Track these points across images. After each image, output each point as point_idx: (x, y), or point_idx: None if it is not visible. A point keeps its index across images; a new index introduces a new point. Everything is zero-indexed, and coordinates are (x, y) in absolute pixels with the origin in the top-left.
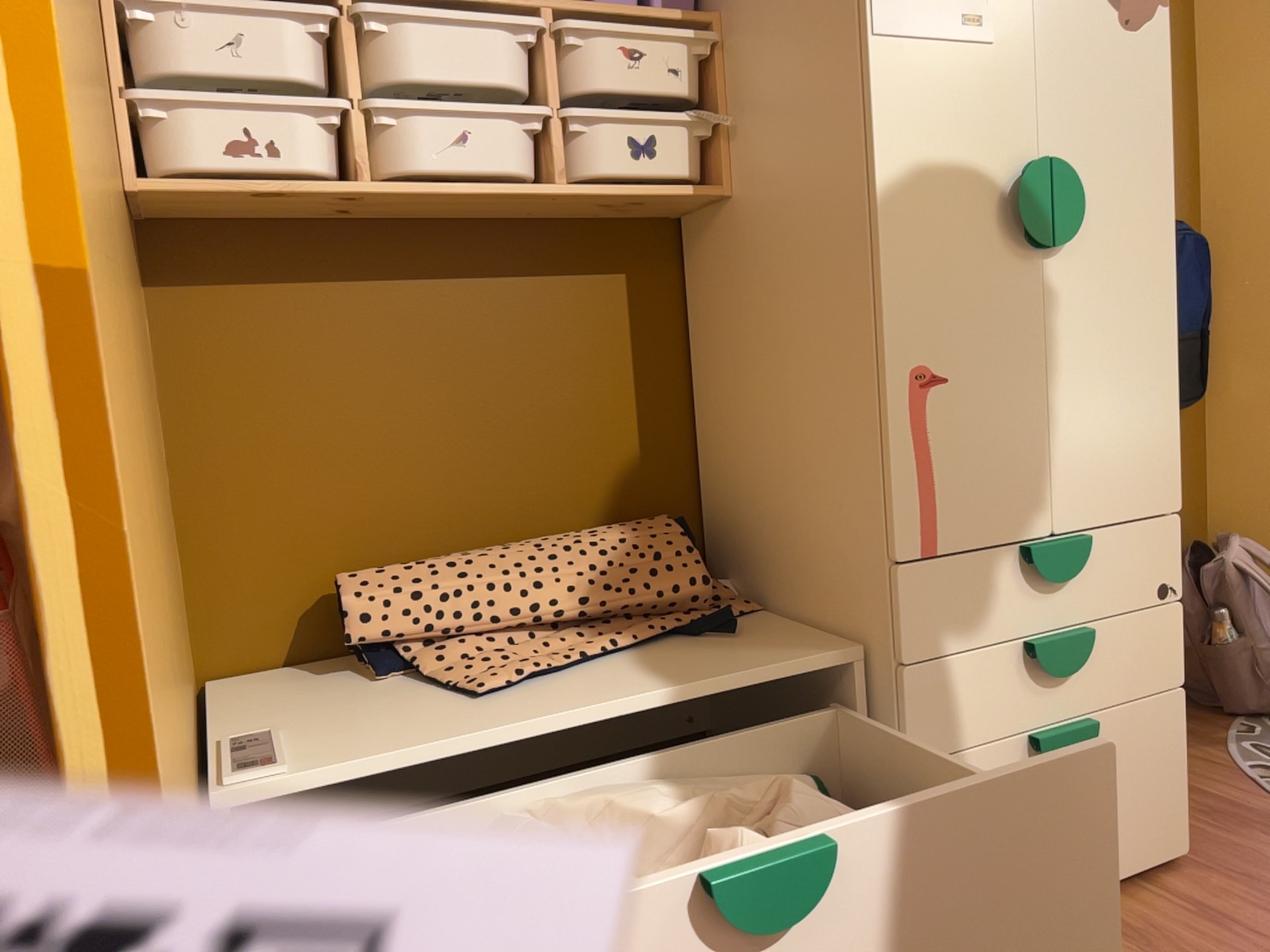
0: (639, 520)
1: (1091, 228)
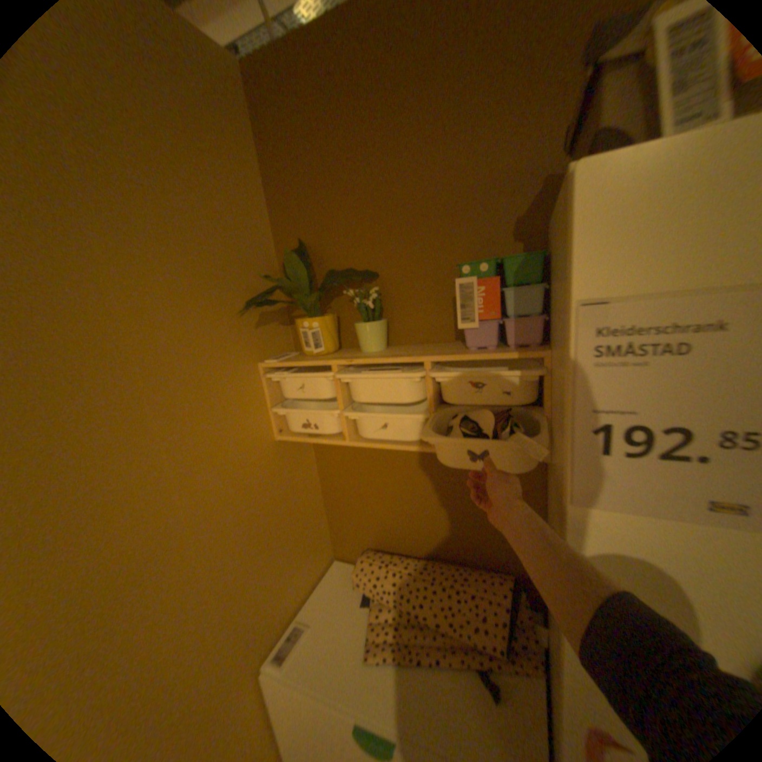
0: (493, 581)
1: None
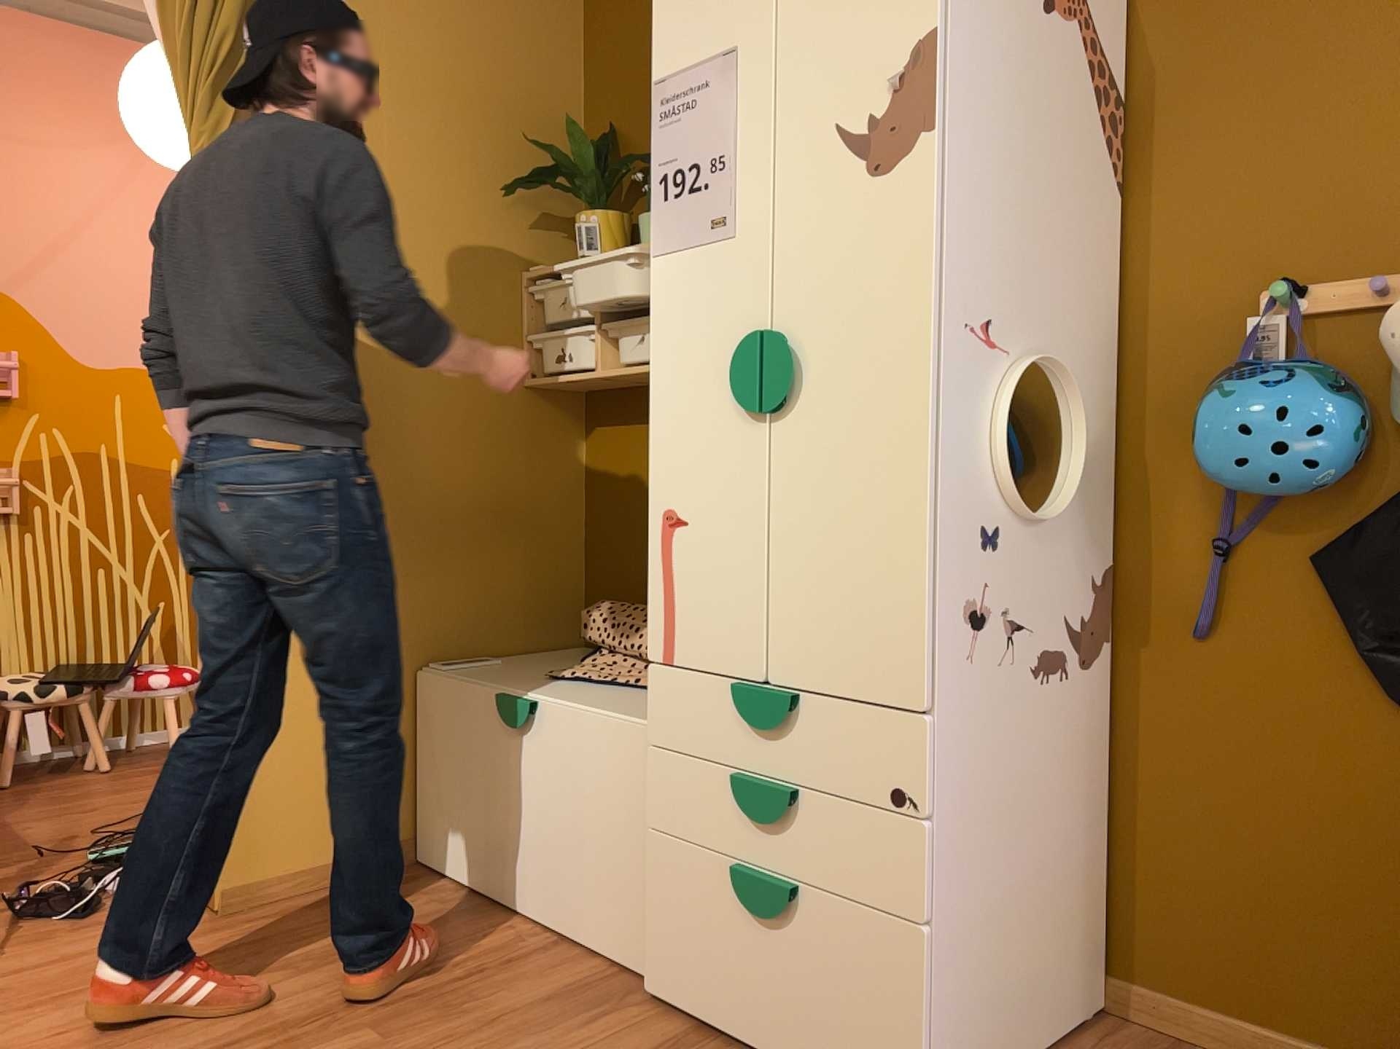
0: None
1: (821, 388)
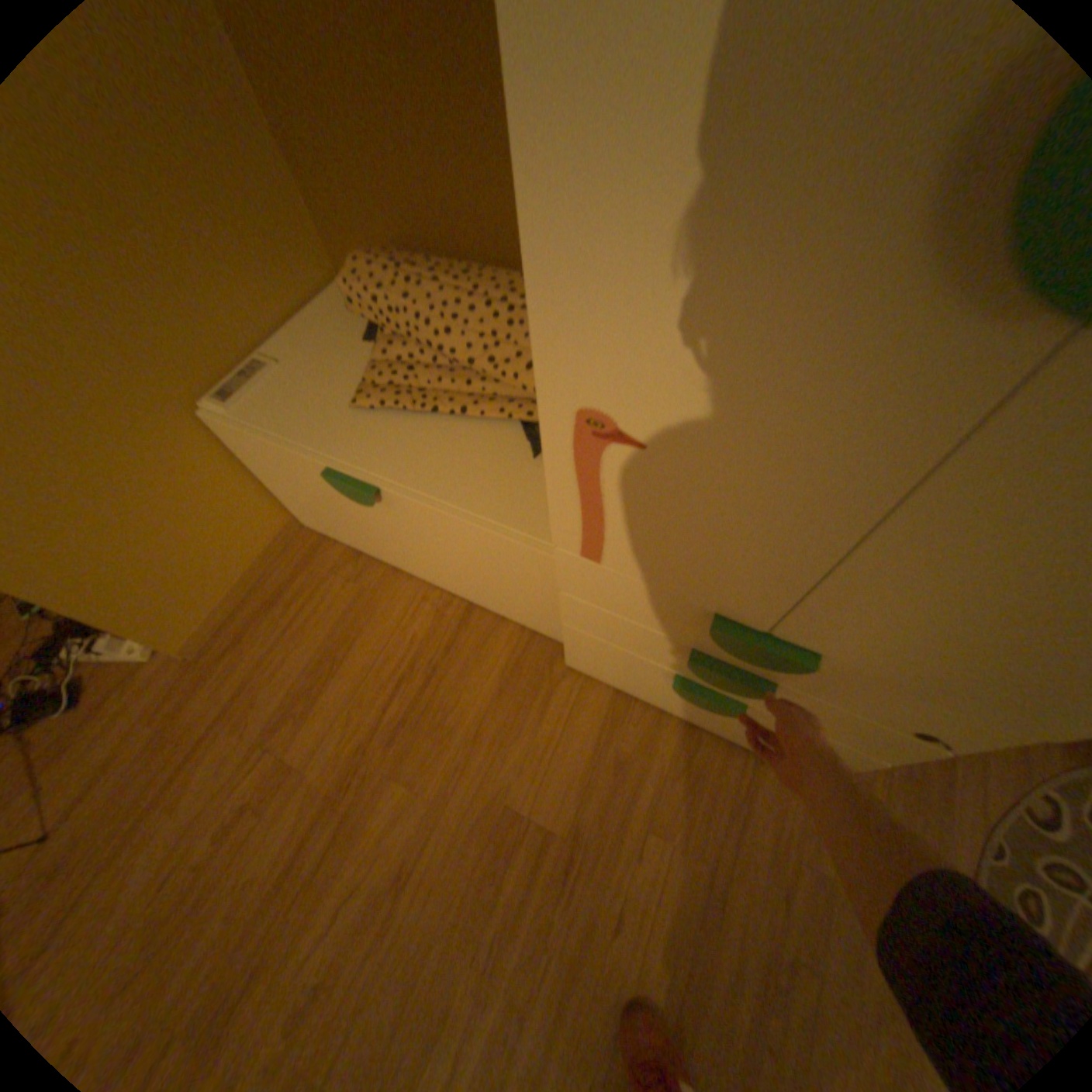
0: None
1: None
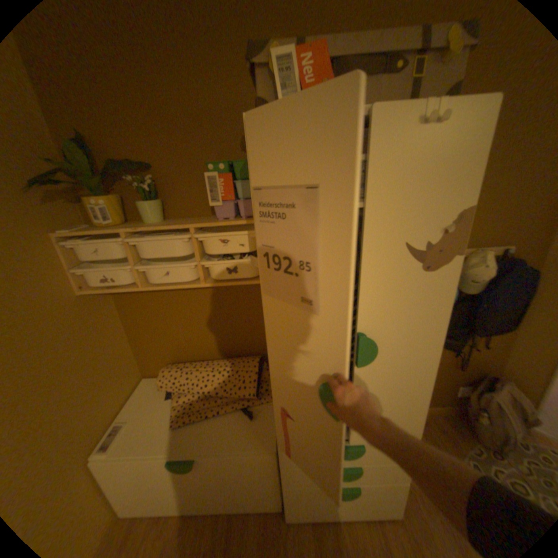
0: (248, 360)
1: (384, 354)
